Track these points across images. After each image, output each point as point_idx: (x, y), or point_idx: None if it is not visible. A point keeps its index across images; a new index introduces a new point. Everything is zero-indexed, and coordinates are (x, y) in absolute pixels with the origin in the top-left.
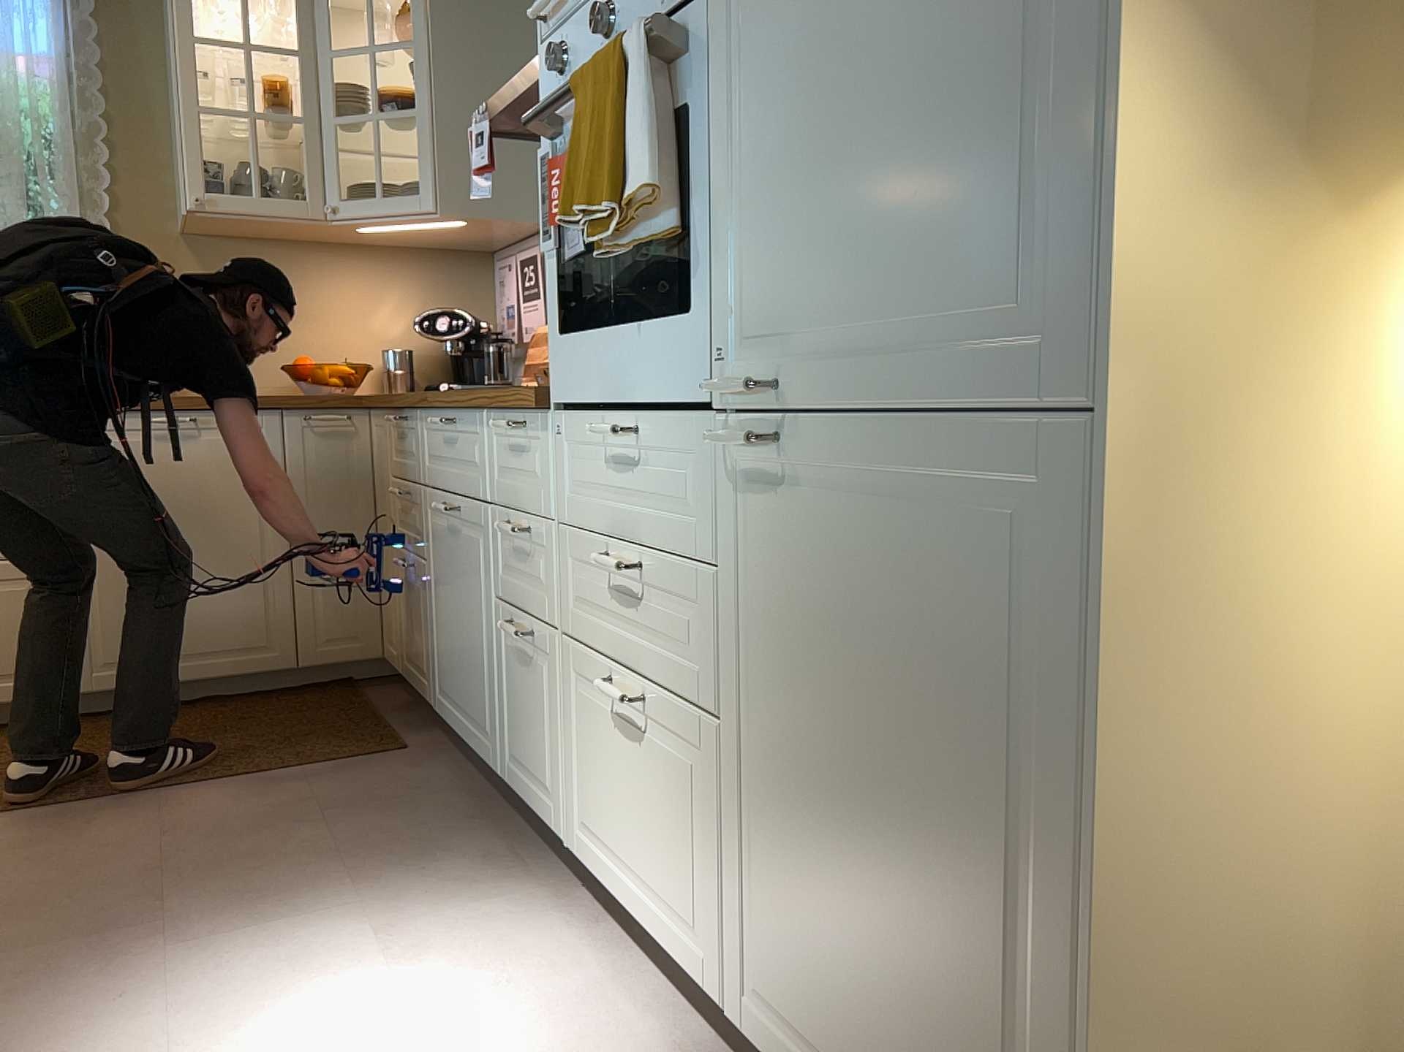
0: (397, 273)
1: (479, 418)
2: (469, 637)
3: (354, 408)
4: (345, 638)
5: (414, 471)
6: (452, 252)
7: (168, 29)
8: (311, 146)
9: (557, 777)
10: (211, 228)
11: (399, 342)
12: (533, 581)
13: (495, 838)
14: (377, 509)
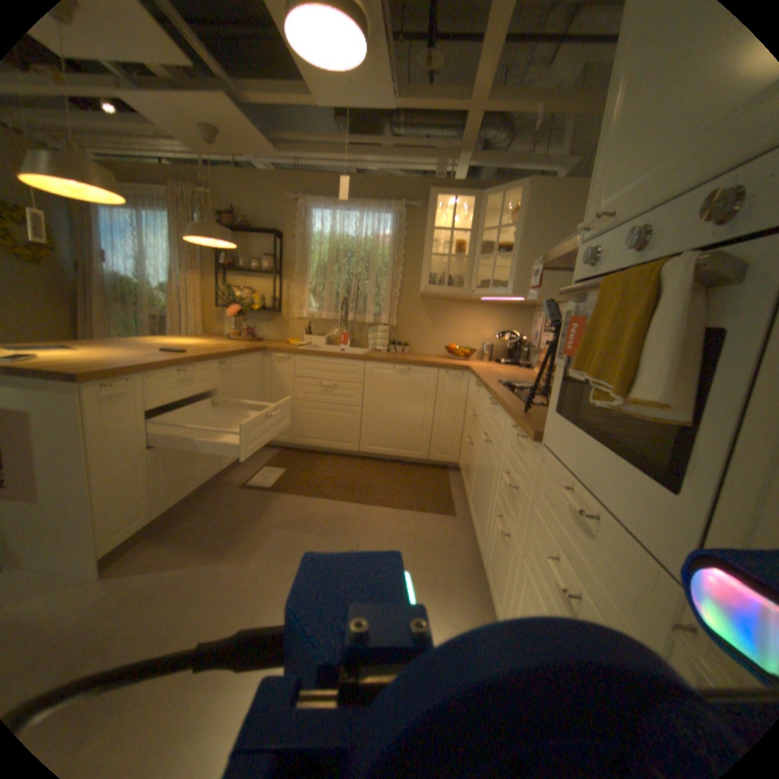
0: (493, 314)
1: (505, 414)
2: (484, 497)
3: (464, 371)
4: (445, 454)
5: (478, 409)
6: (517, 307)
7: (428, 223)
8: (468, 266)
9: (505, 610)
10: (429, 296)
11: (489, 341)
12: (513, 510)
13: (476, 596)
14: (465, 411)
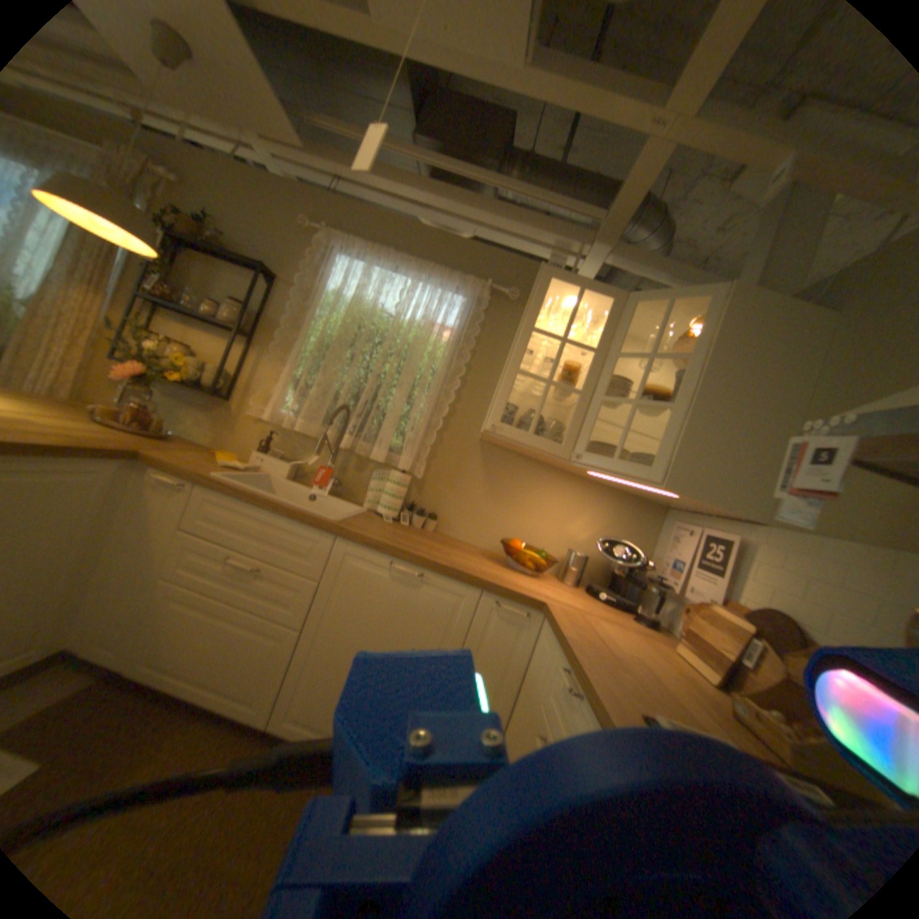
0: (597, 503)
1: None
2: None
3: (536, 612)
4: None
5: None
6: (640, 501)
7: (521, 328)
8: (578, 411)
9: None
10: (497, 443)
11: (581, 547)
12: None
13: None
14: (520, 699)
